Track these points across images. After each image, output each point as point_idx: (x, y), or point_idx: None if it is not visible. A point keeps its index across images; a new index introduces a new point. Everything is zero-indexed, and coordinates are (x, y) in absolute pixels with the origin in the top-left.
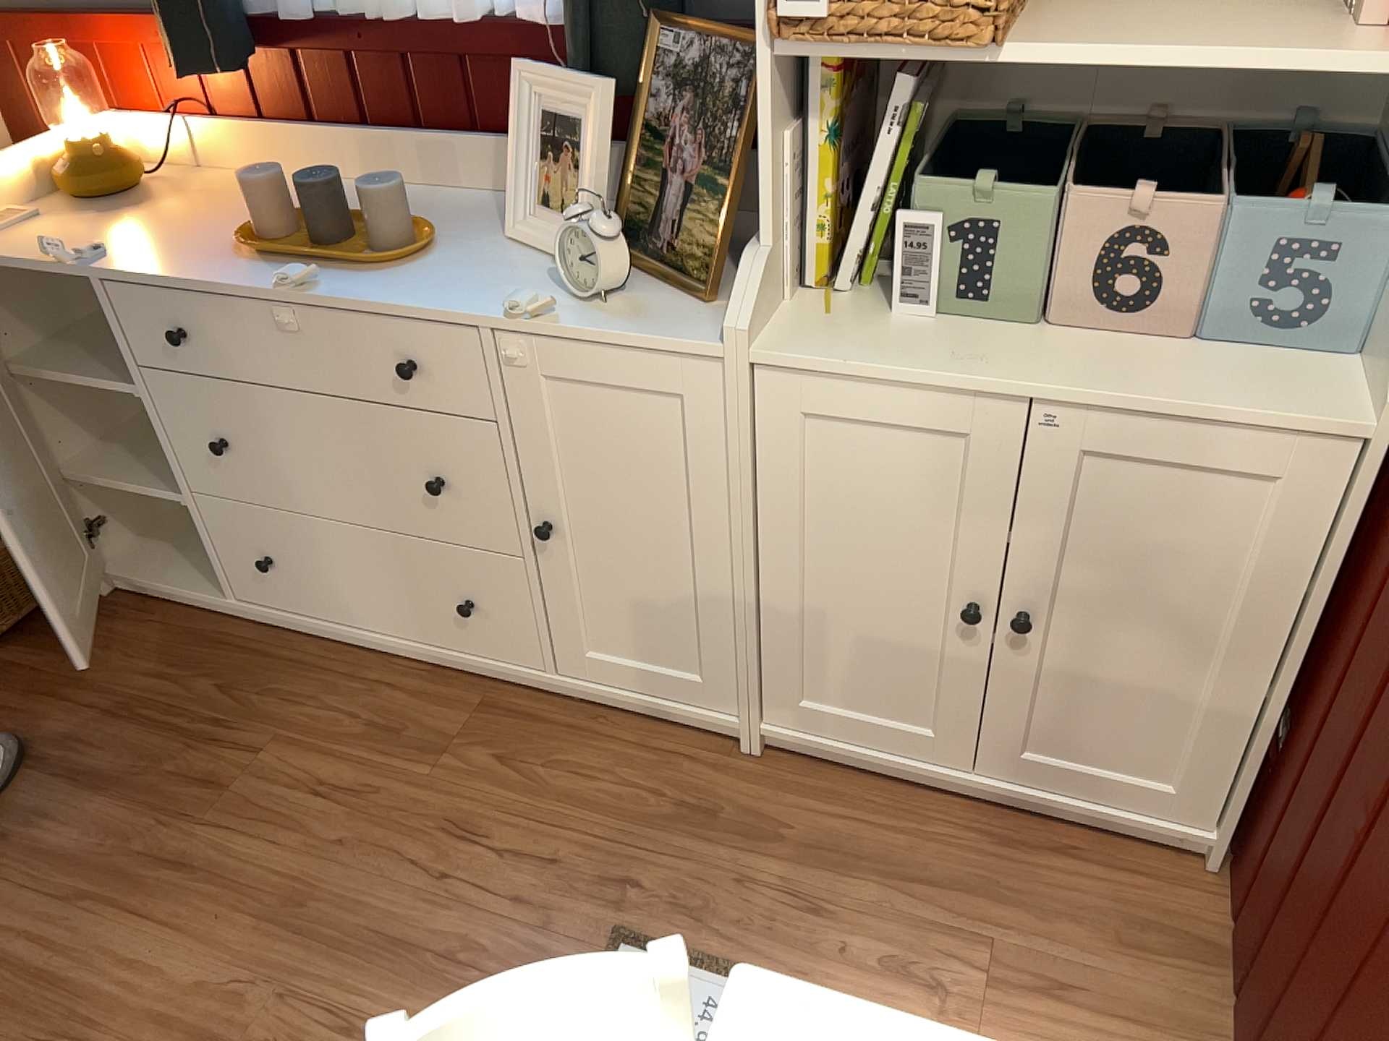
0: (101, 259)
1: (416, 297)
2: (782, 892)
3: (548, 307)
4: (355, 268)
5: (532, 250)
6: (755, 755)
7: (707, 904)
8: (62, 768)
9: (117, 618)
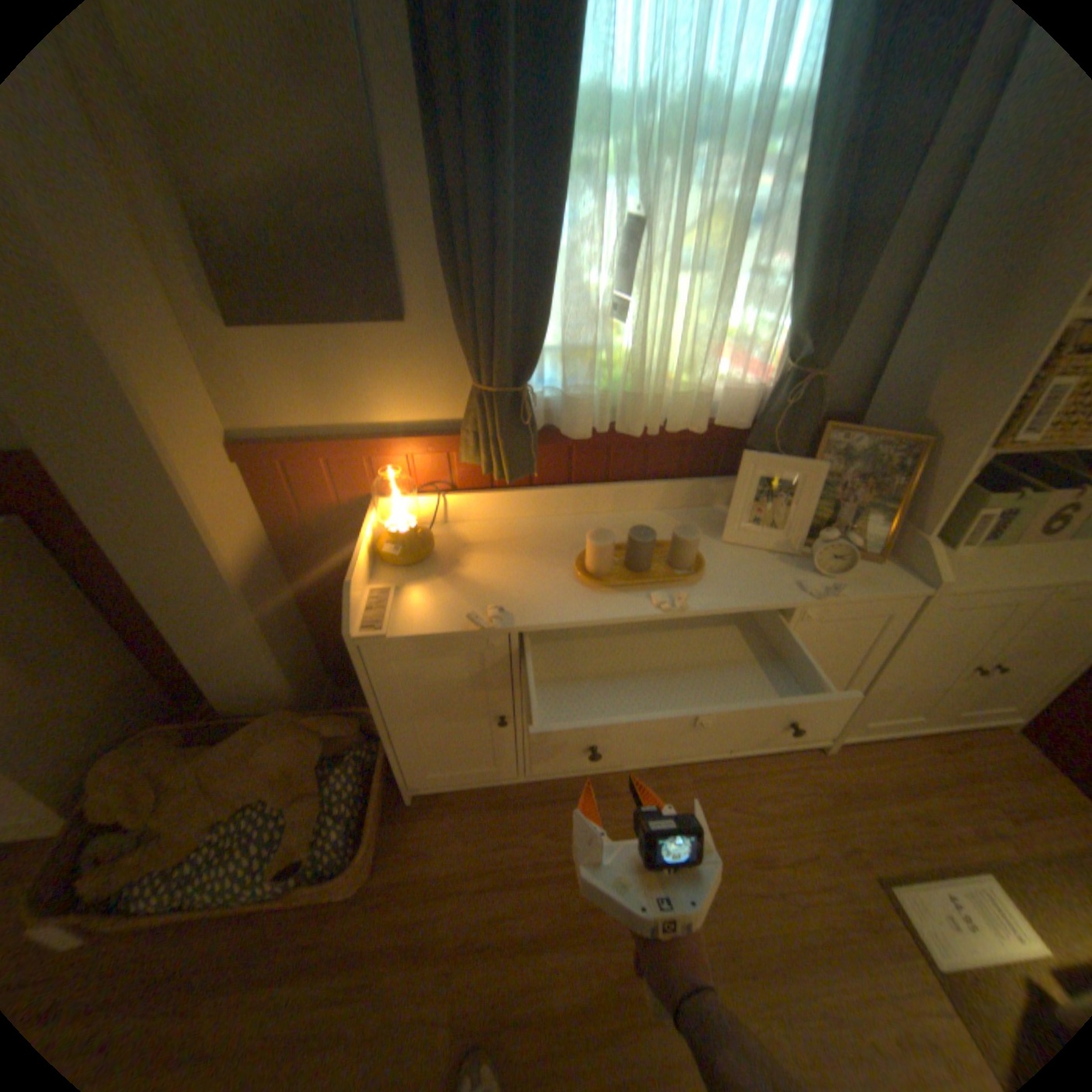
0: (503, 616)
1: (742, 596)
2: (915, 826)
3: (845, 589)
4: (674, 582)
5: (740, 545)
6: (832, 756)
7: (898, 850)
8: (503, 956)
9: (426, 822)
